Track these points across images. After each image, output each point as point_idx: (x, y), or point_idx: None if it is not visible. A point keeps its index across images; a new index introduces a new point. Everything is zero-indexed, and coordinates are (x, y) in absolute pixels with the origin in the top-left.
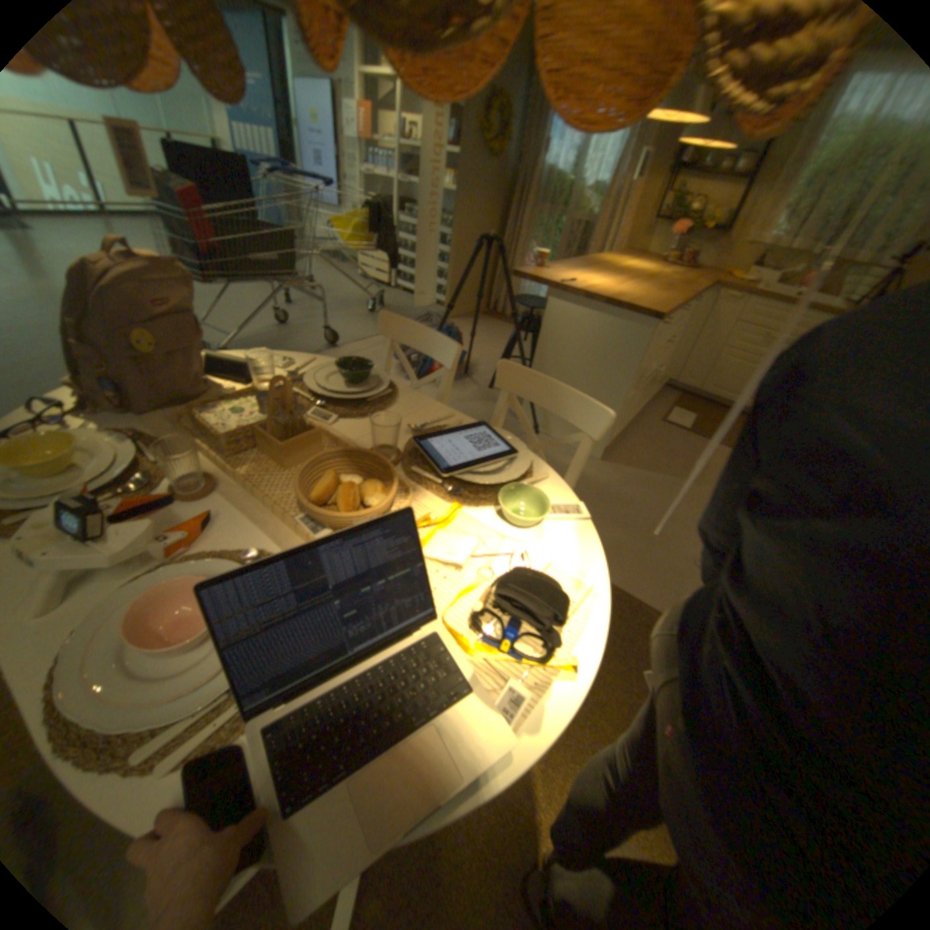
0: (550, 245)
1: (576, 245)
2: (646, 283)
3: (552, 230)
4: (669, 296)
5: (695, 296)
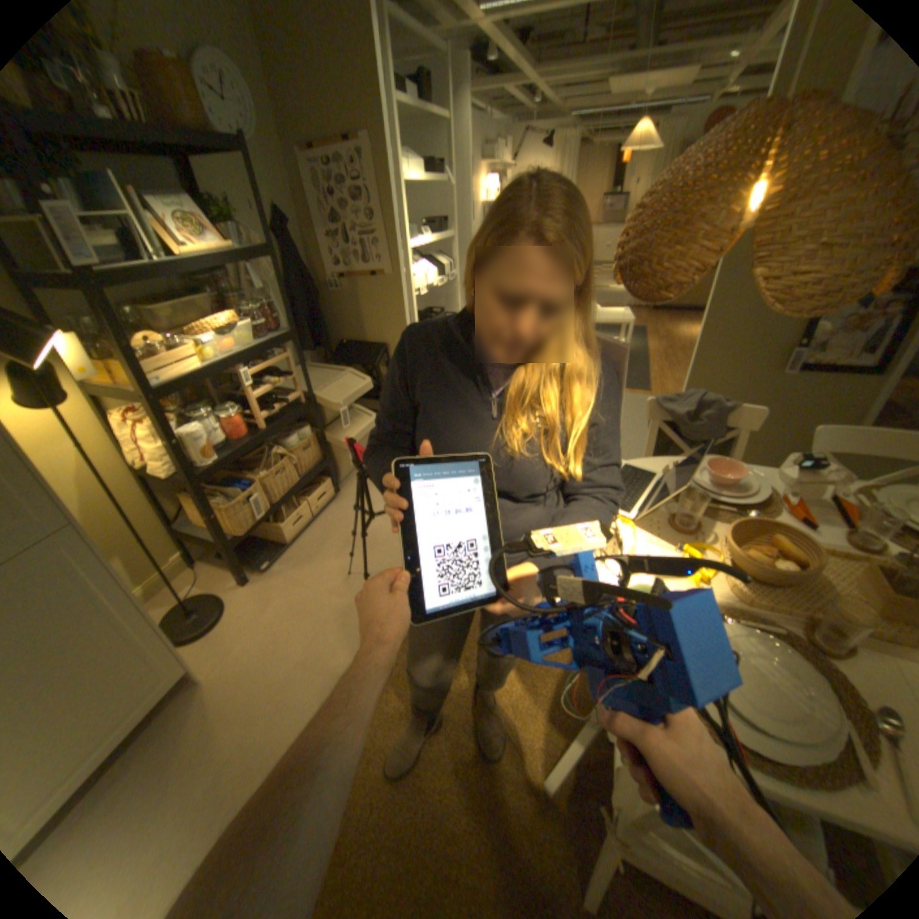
0: None
1: None
2: None
3: None
4: None
5: None
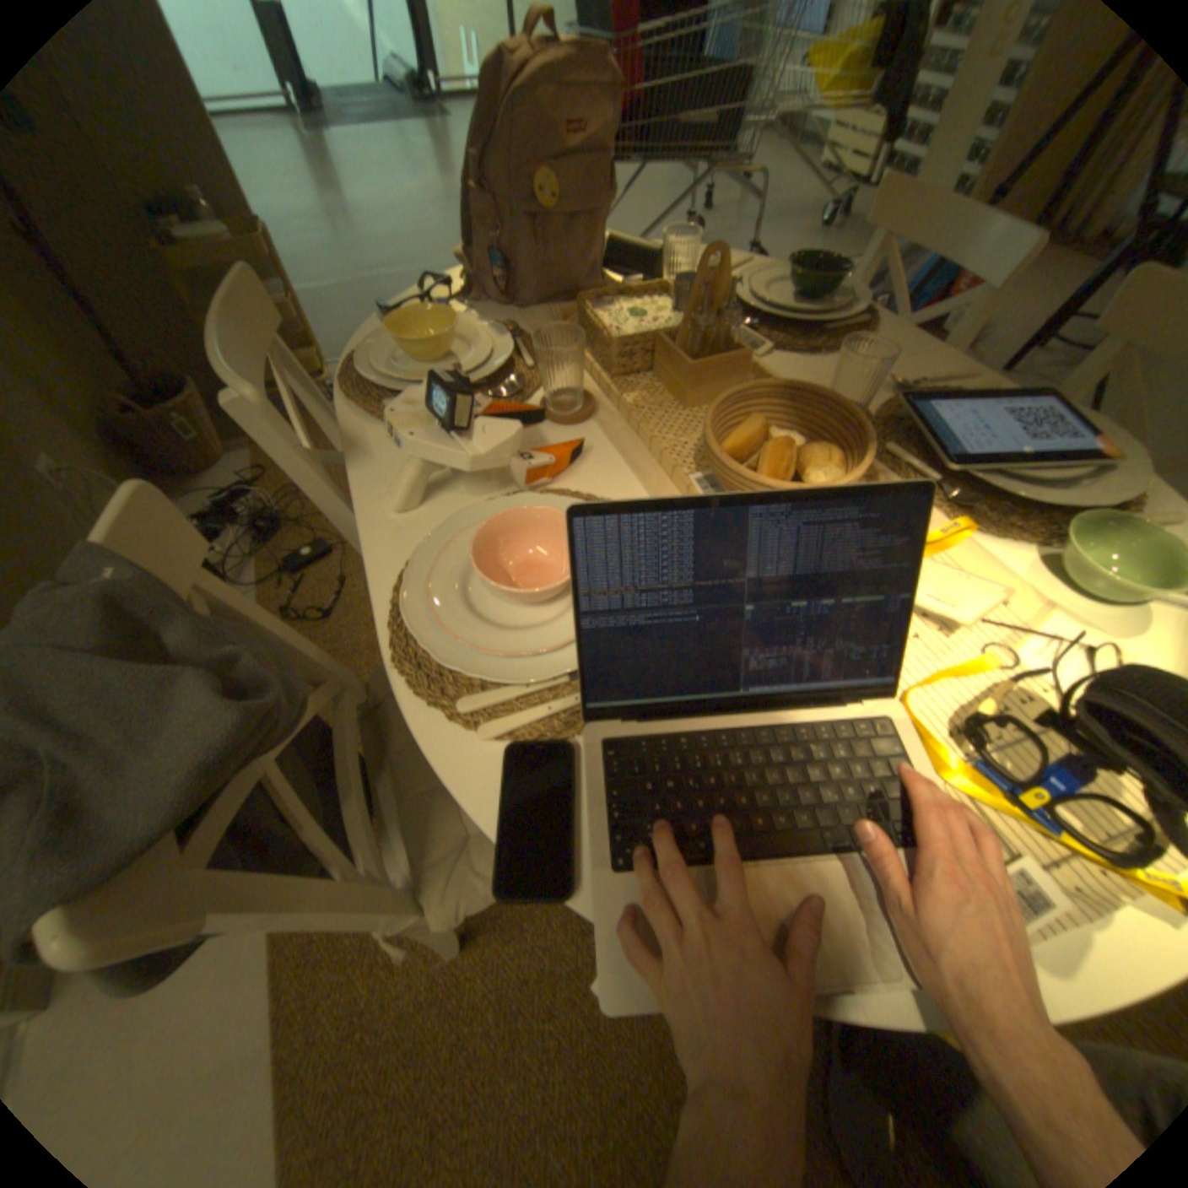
0: None
1: None
2: None
3: None
4: None
5: None
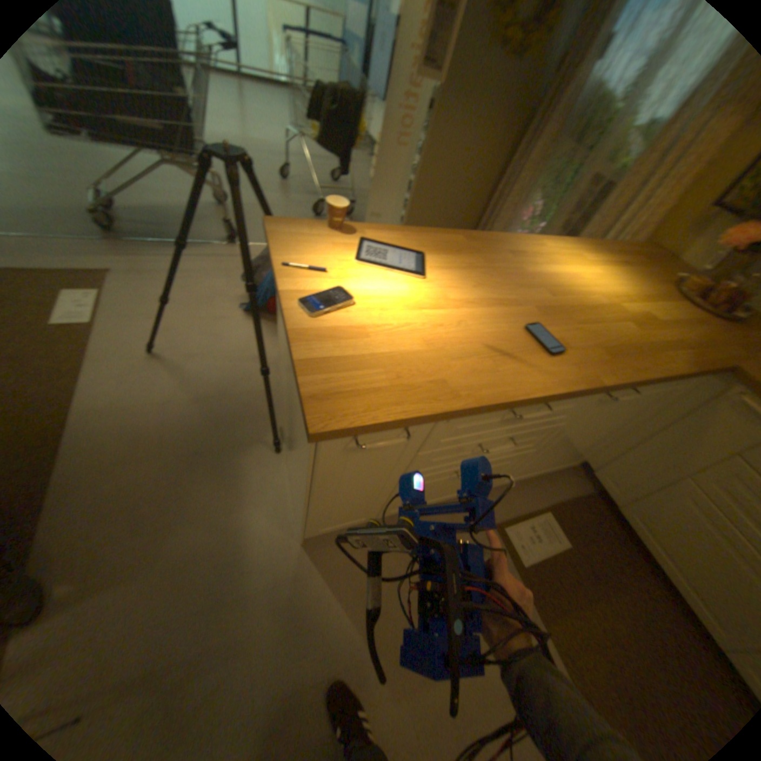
0: (556, 199)
1: (589, 210)
2: (514, 320)
3: (568, 179)
4: (494, 372)
5: (588, 391)
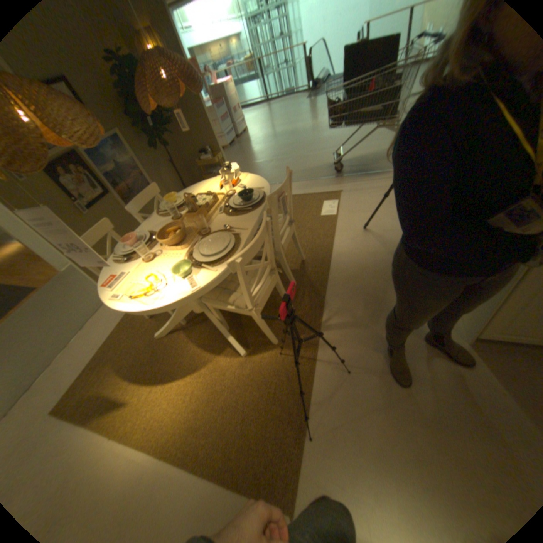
0: None
1: None
2: None
3: None
4: None
5: None
